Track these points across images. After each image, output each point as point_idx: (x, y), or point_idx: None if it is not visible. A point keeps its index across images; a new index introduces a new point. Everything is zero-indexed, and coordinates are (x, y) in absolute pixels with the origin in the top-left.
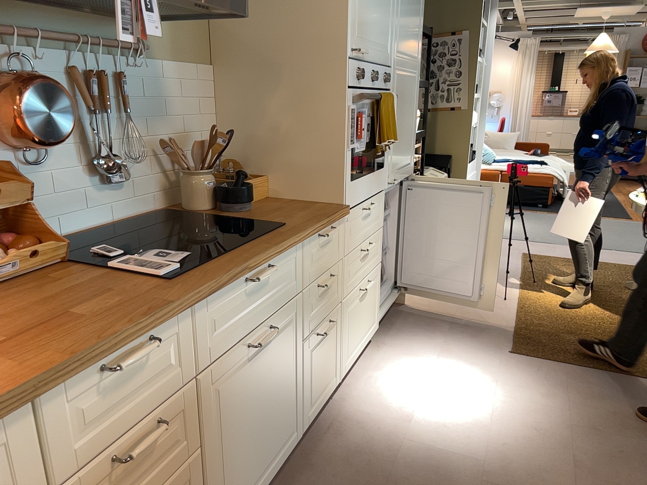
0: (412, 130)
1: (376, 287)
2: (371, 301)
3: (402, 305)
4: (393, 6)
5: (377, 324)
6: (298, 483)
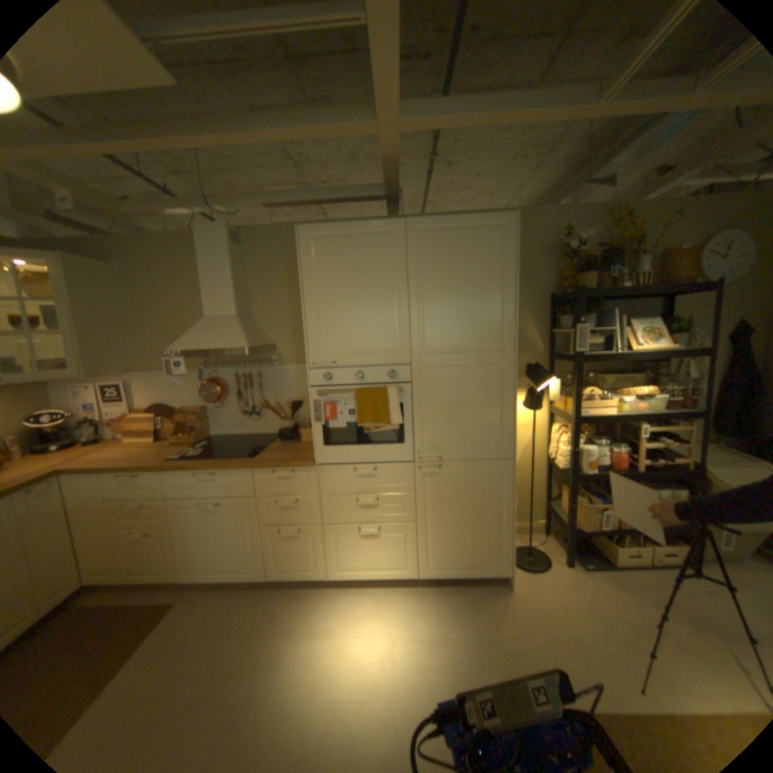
0: (502, 414)
1: (403, 540)
2: (390, 548)
3: (509, 591)
4: (401, 316)
5: (412, 575)
6: (242, 602)
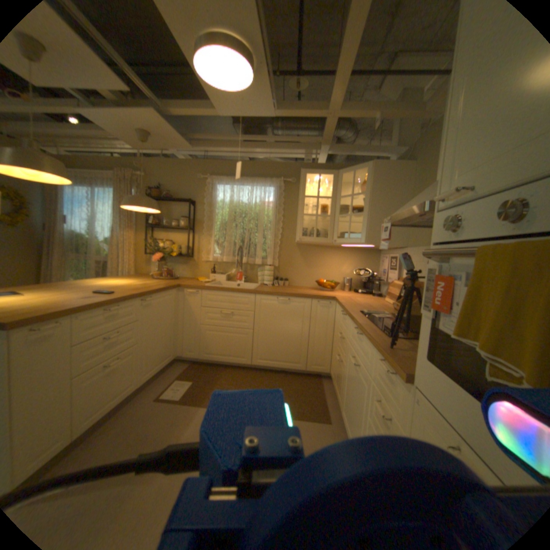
0: None
1: None
2: None
3: None
4: None
5: None
6: None
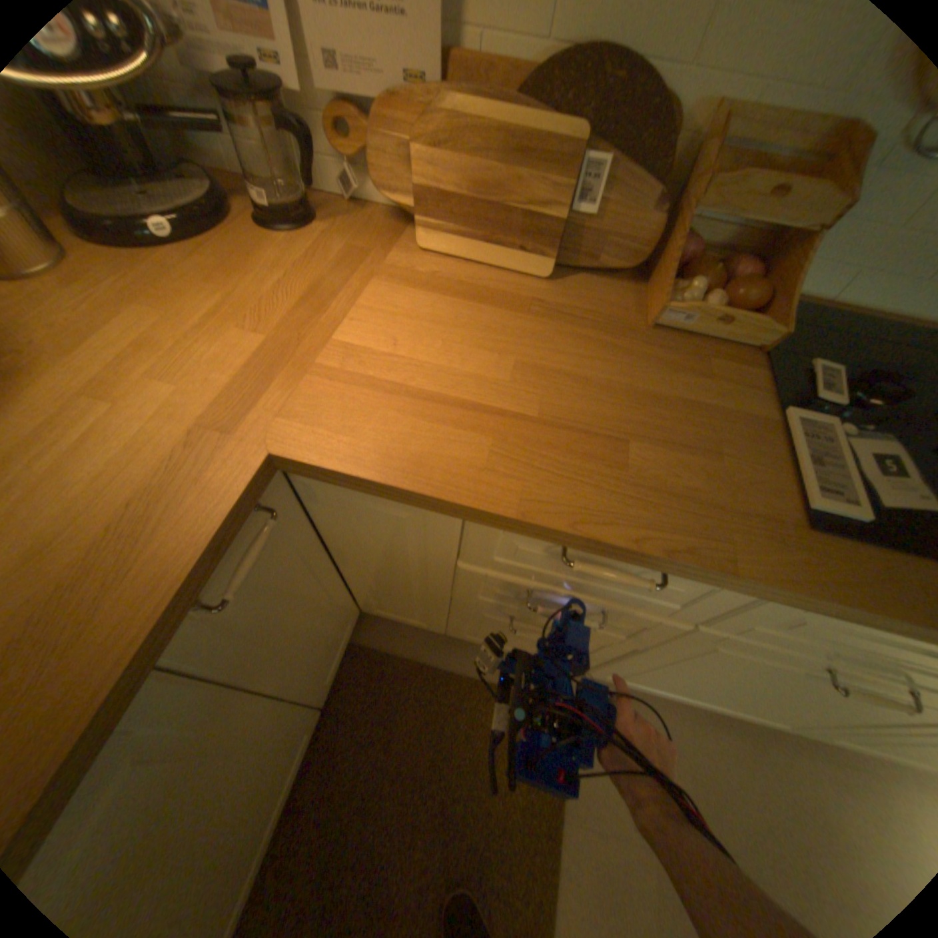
0: None
1: None
2: None
3: None
4: None
5: None
6: (726, 741)
